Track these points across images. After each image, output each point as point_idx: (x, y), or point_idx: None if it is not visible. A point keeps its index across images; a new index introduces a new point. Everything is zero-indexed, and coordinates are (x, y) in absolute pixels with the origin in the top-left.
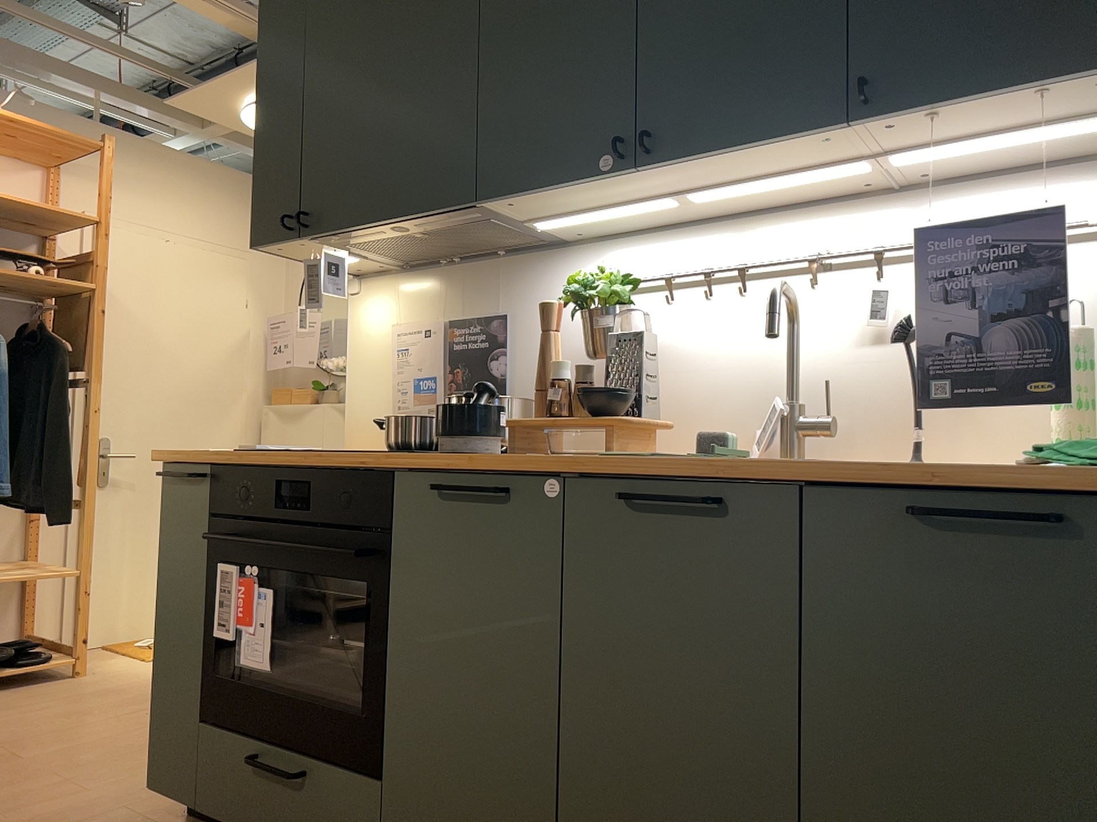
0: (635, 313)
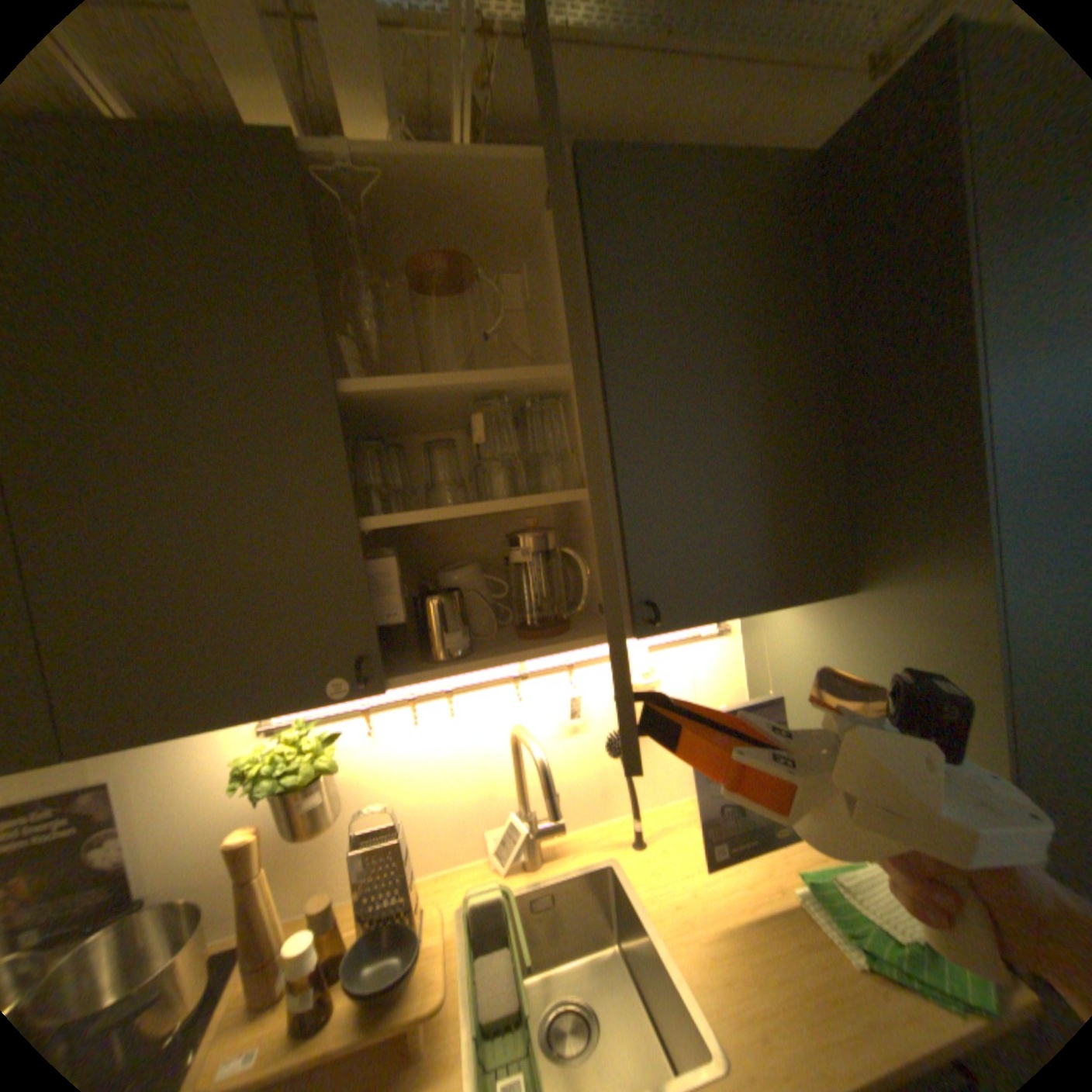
0: (337, 767)
